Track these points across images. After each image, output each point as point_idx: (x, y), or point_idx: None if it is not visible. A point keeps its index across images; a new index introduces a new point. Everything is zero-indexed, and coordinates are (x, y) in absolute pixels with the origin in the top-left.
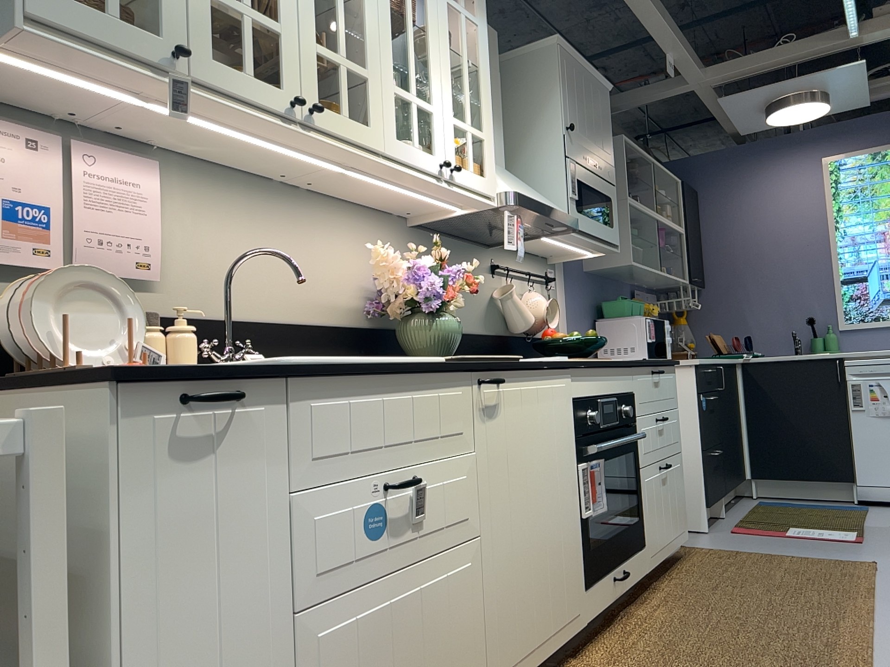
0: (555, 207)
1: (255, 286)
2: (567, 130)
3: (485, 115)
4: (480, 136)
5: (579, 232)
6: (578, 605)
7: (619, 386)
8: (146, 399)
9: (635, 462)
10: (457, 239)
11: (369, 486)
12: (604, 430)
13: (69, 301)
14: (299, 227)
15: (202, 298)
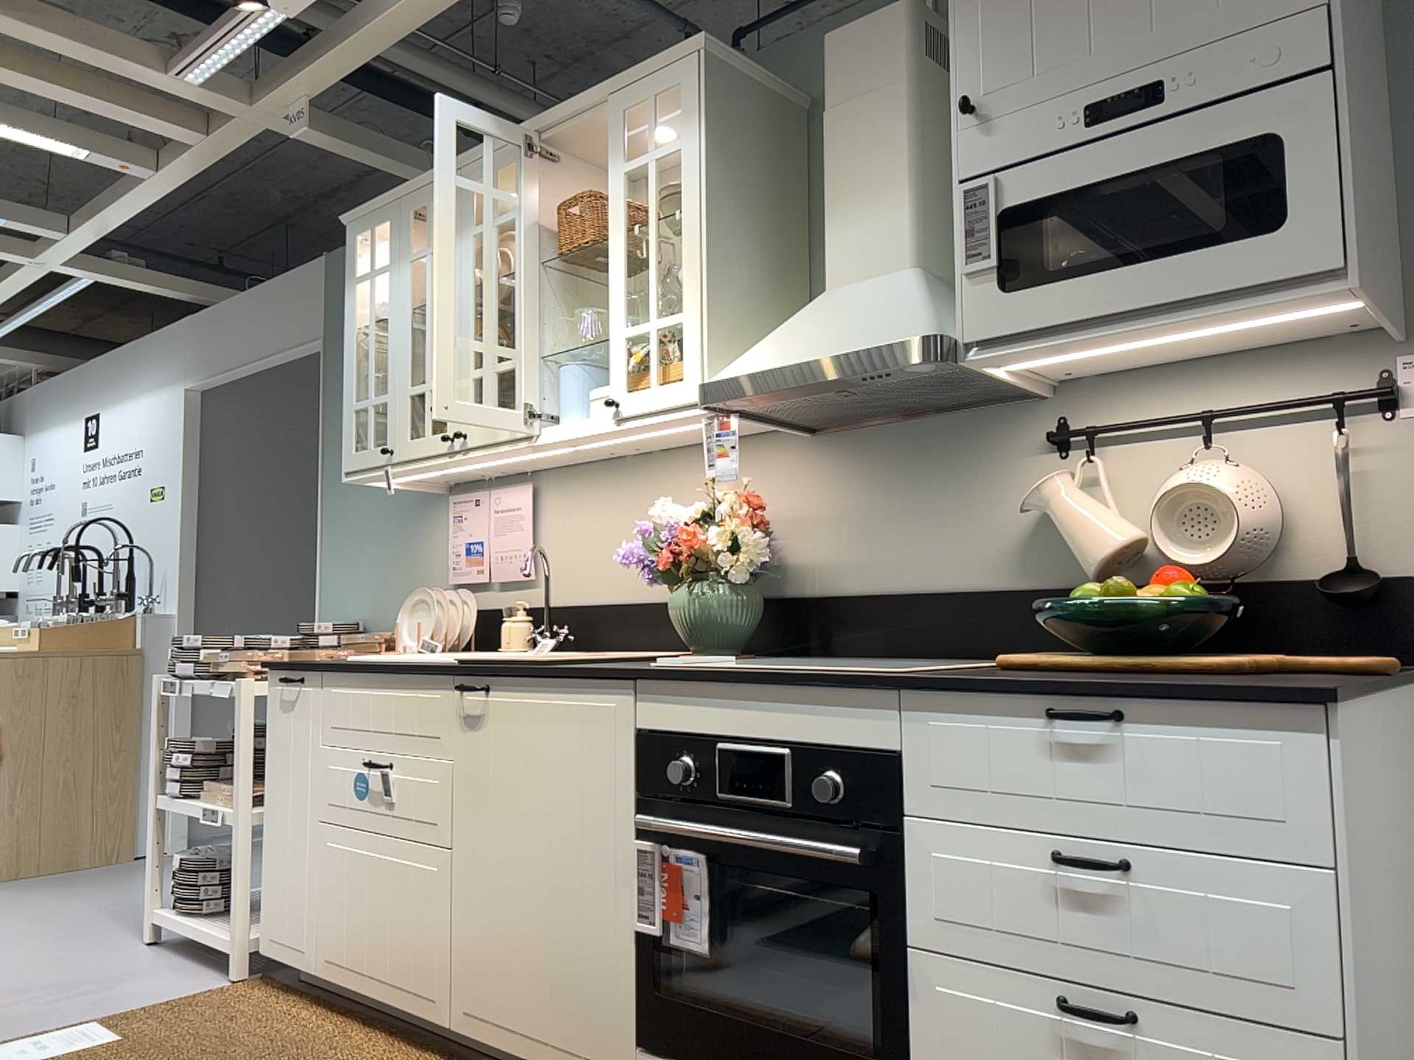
0: (867, 337)
1: (605, 568)
2: (963, 118)
3: (684, 281)
4: (670, 321)
5: (1035, 332)
6: (609, 1054)
7: (811, 728)
8: (277, 677)
9: (888, 924)
10: (927, 418)
11: (362, 757)
12: (733, 807)
13: (423, 610)
14: (648, 494)
15: (564, 588)
